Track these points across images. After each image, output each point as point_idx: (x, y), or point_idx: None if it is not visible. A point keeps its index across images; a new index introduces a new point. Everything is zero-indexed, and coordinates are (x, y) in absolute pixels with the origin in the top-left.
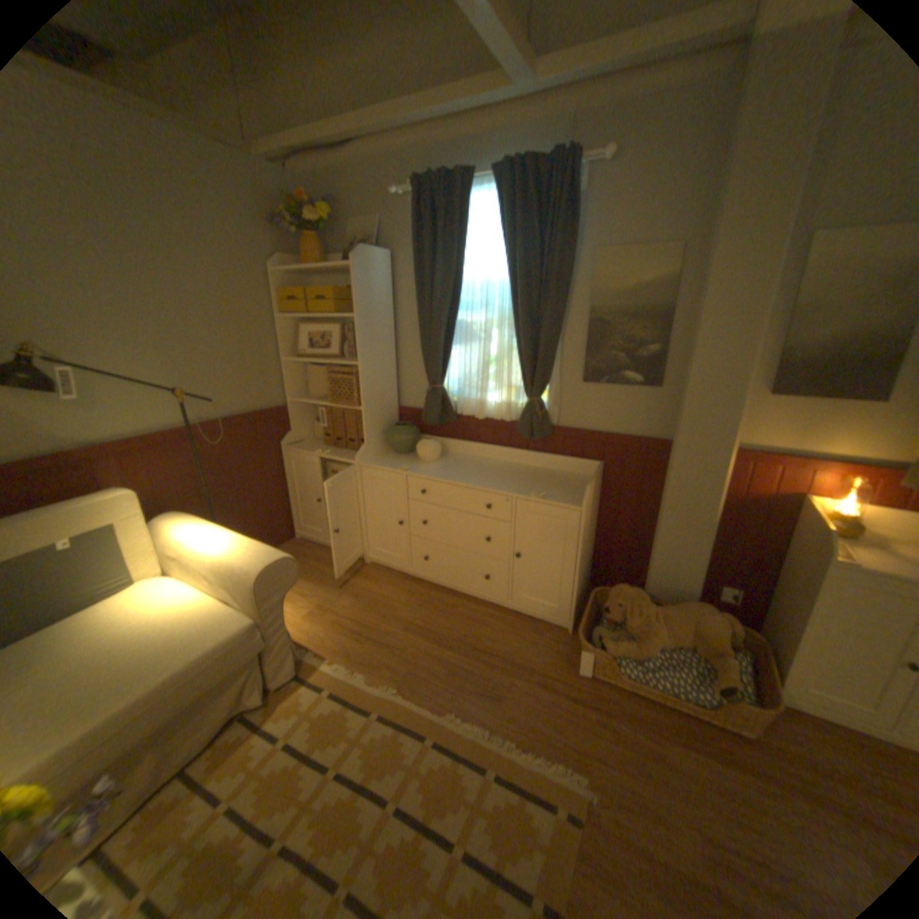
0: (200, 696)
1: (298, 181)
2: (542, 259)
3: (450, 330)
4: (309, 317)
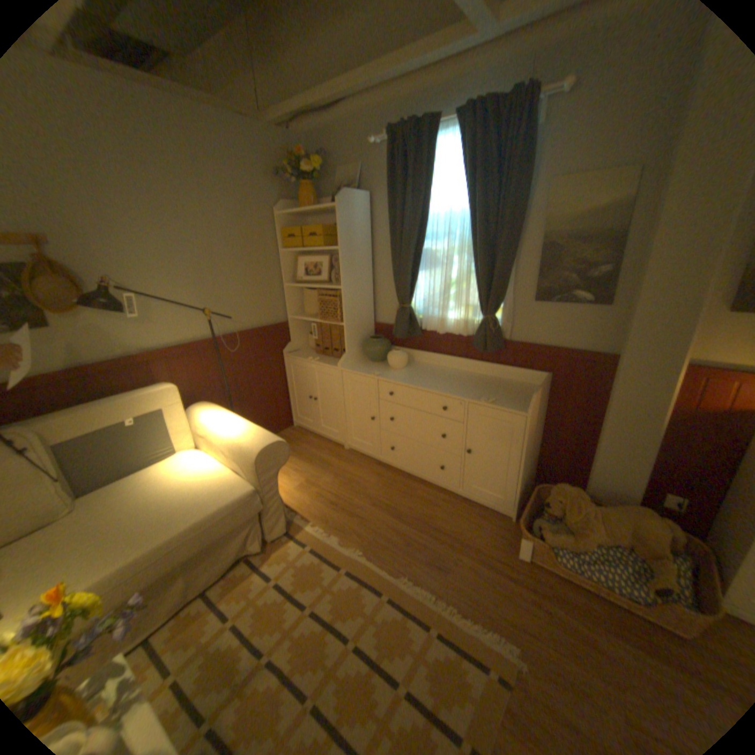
0: (216, 540)
1: (298, 139)
2: (499, 191)
3: (417, 257)
4: (306, 250)
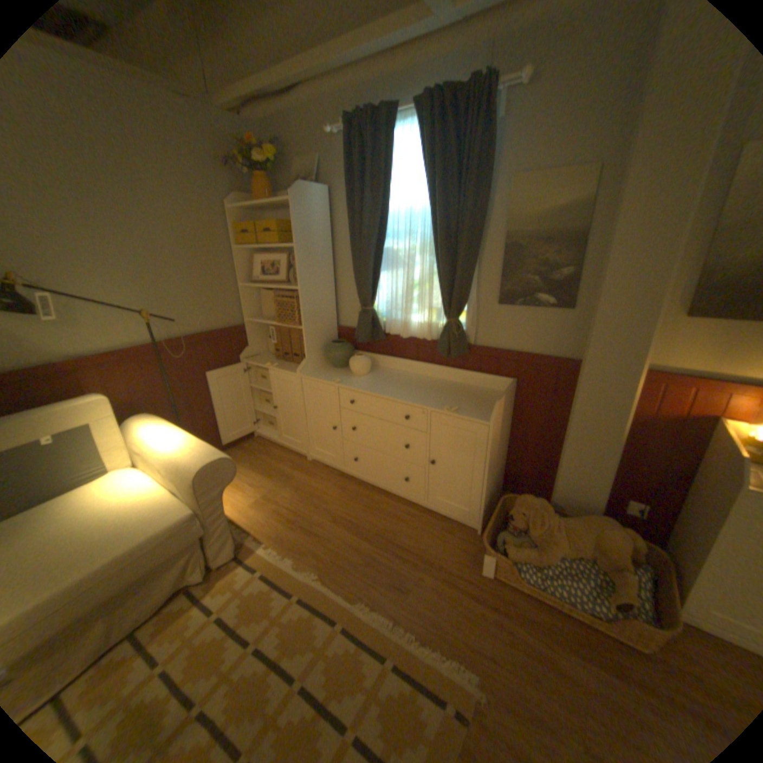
0: (145, 573)
1: (251, 127)
2: (460, 188)
3: (378, 257)
4: (262, 248)
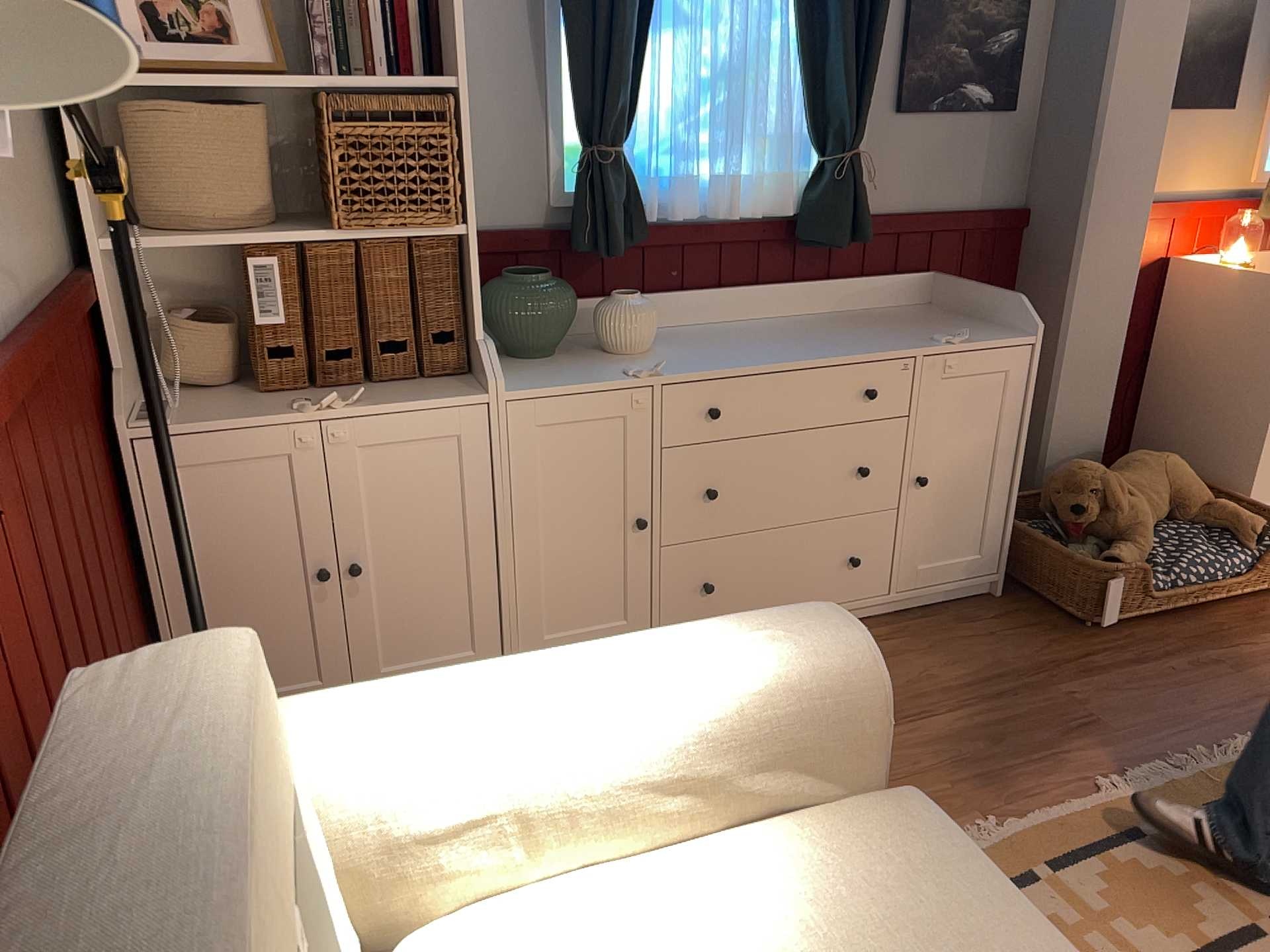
0: None
1: None
2: None
3: None
4: None
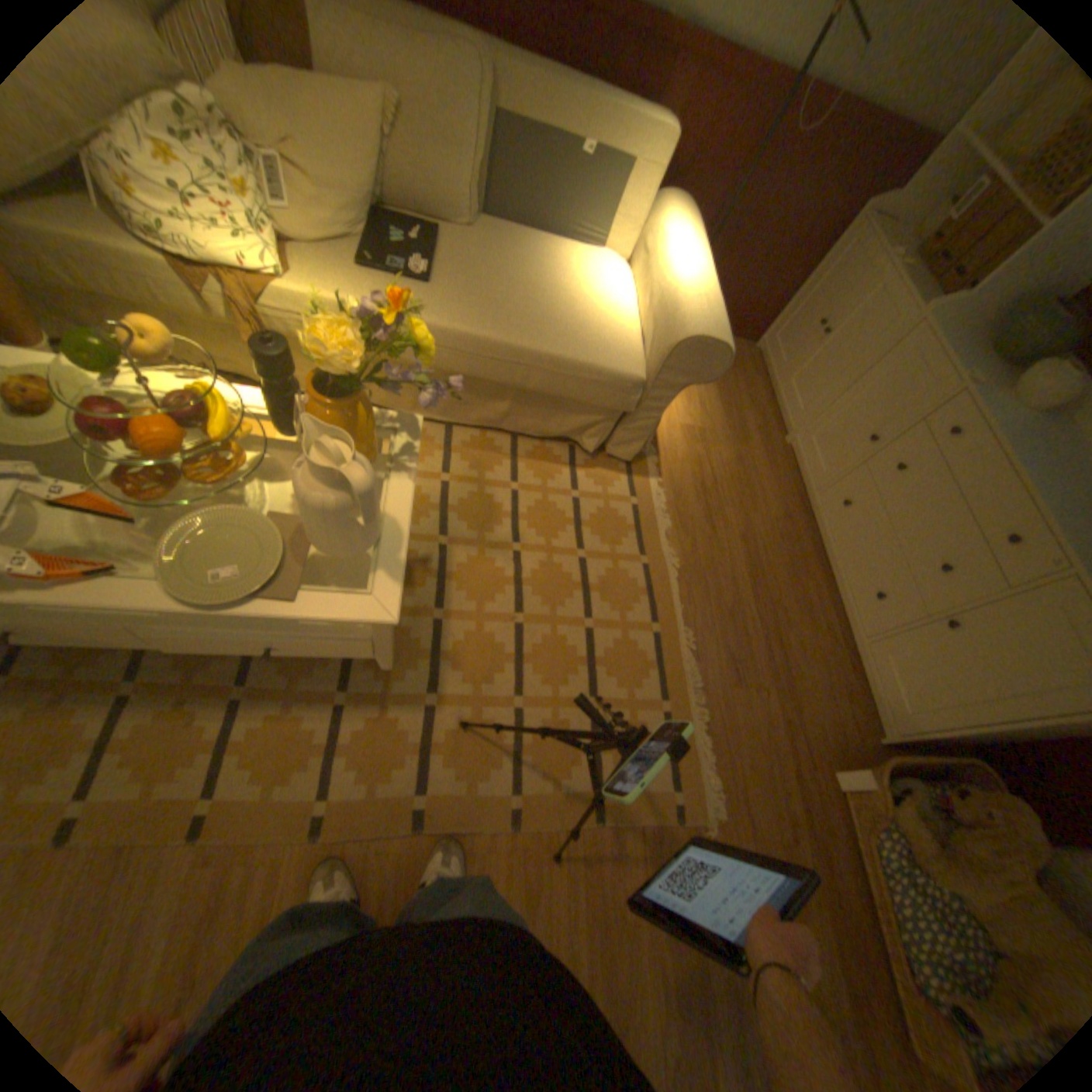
0: (563, 399)
1: None
2: None
3: None
4: None
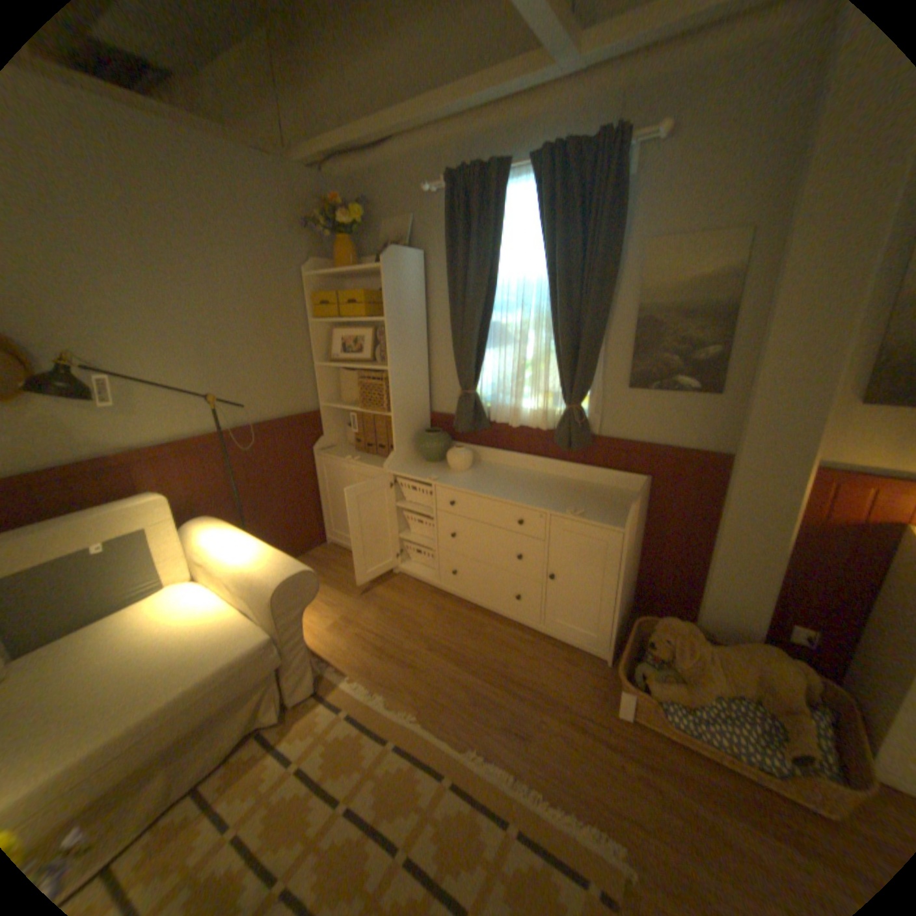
0: (214, 712)
1: (334, 184)
2: (584, 254)
3: (483, 332)
4: (343, 321)
